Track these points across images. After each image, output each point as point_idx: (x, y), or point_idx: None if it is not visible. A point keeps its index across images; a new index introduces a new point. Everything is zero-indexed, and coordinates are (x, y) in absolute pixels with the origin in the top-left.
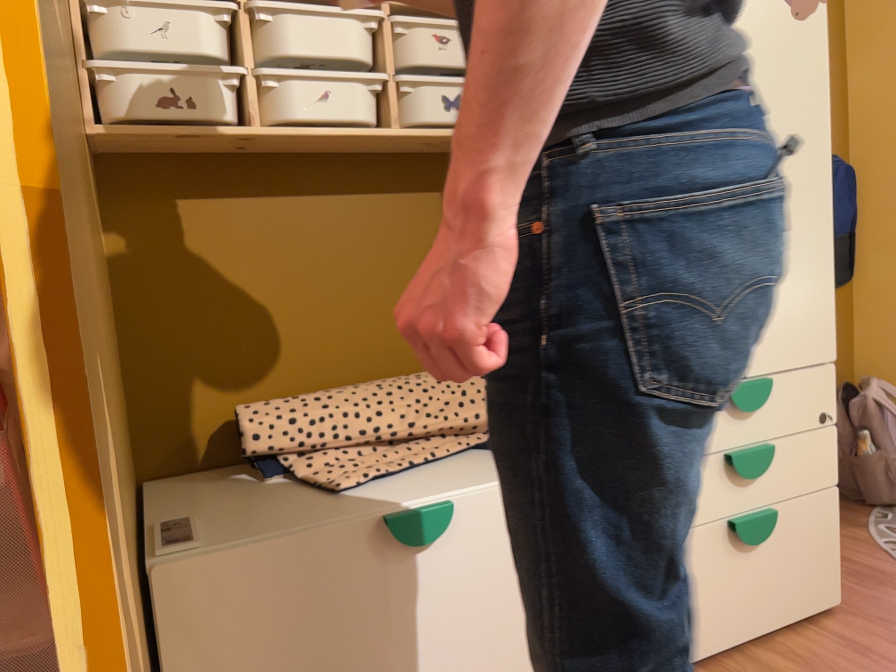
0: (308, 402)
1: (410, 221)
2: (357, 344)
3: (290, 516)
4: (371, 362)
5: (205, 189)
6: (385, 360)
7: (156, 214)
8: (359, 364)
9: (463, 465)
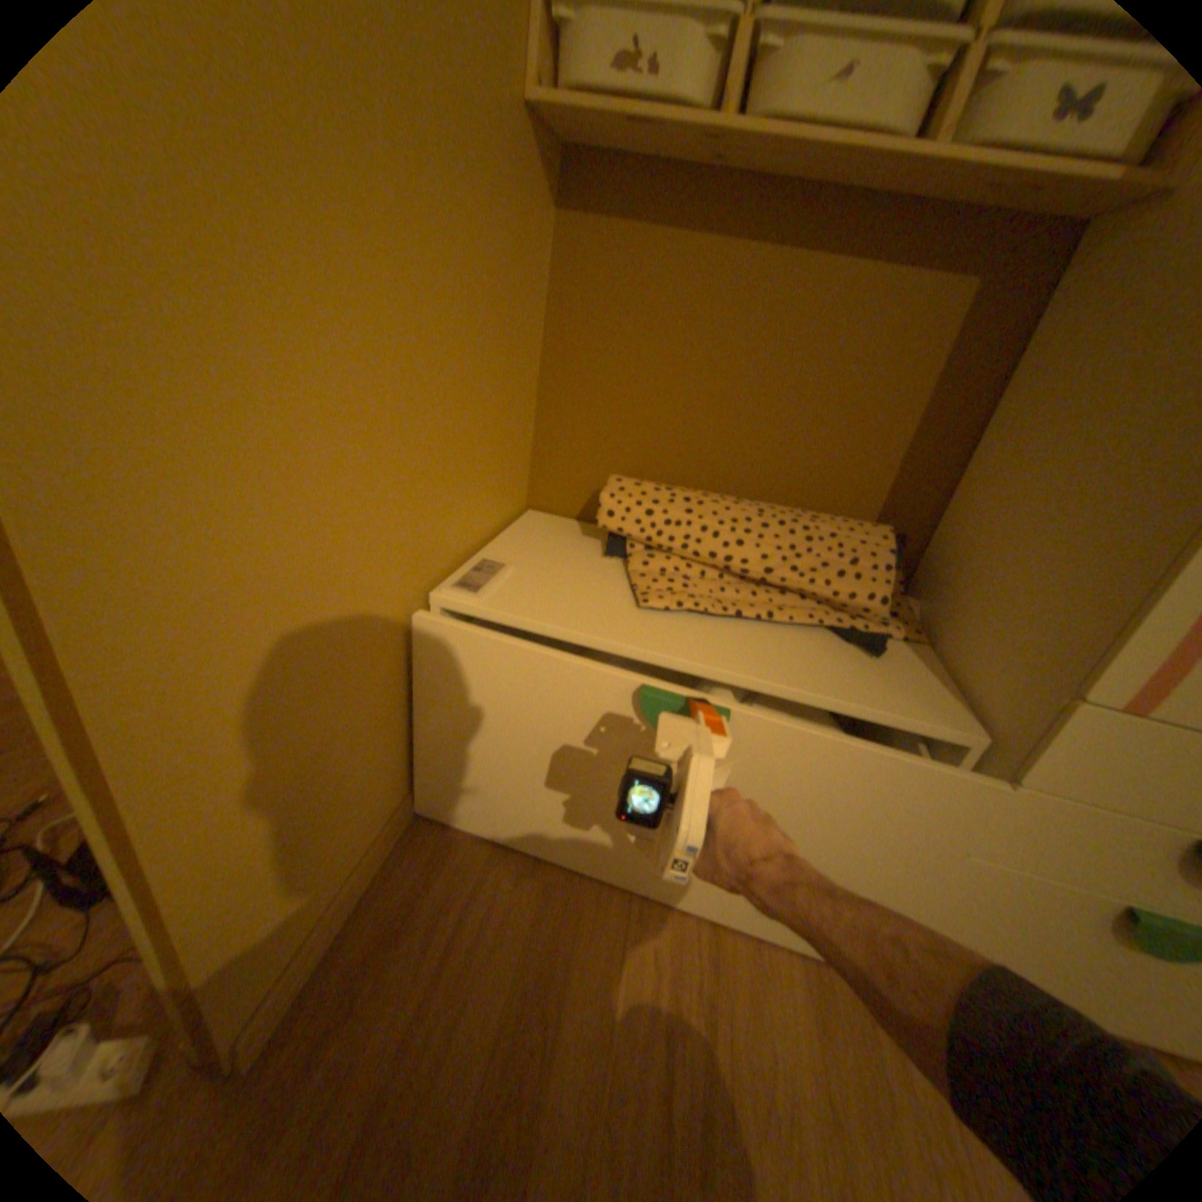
0: (676, 498)
1: (906, 317)
2: (766, 455)
3: (579, 606)
4: (773, 480)
5: (664, 213)
6: (791, 484)
7: (605, 235)
8: (759, 477)
9: (794, 641)
